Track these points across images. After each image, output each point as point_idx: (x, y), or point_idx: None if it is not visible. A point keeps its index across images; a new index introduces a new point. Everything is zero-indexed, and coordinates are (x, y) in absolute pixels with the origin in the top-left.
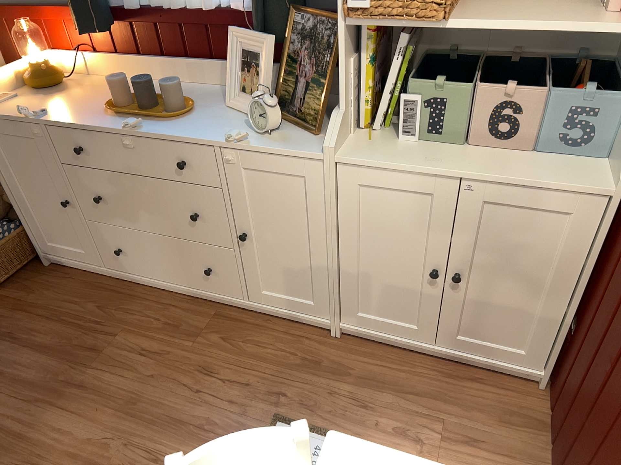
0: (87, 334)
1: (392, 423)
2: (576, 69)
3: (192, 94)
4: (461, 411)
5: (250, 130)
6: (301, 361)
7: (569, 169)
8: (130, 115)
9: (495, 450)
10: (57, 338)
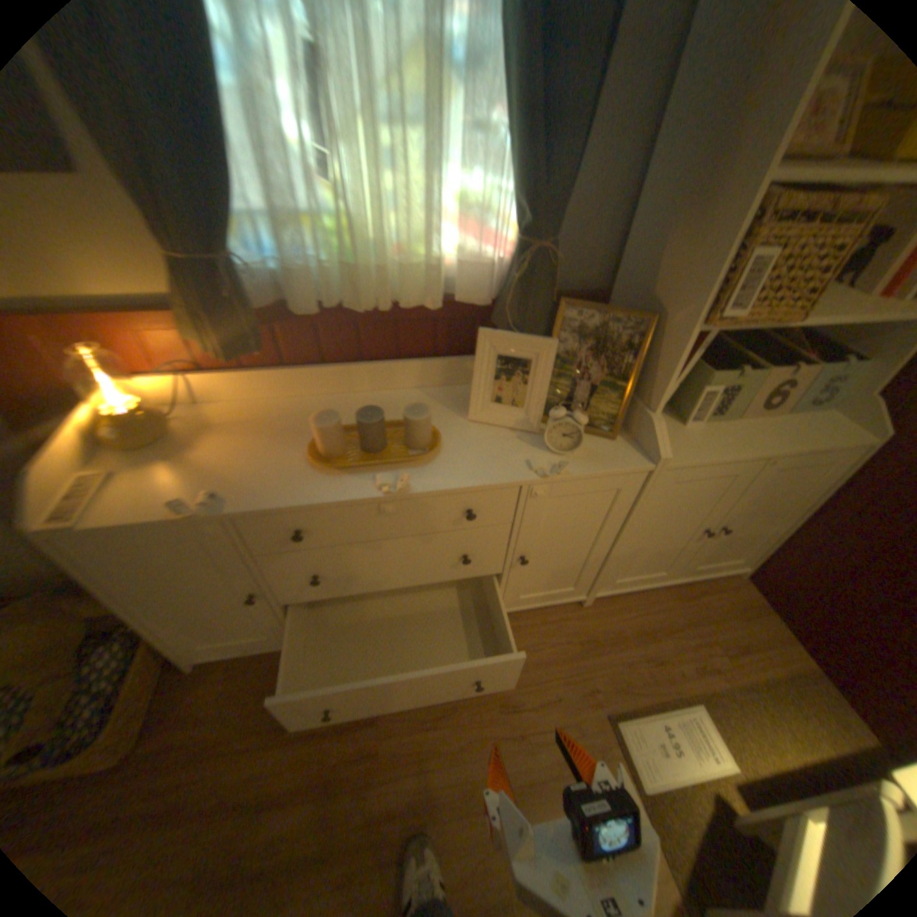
0: (332, 748)
1: (694, 671)
2: (795, 332)
3: (391, 406)
4: (723, 630)
5: (535, 449)
6: (582, 650)
7: (829, 425)
8: (361, 466)
9: (766, 652)
10: (295, 779)
